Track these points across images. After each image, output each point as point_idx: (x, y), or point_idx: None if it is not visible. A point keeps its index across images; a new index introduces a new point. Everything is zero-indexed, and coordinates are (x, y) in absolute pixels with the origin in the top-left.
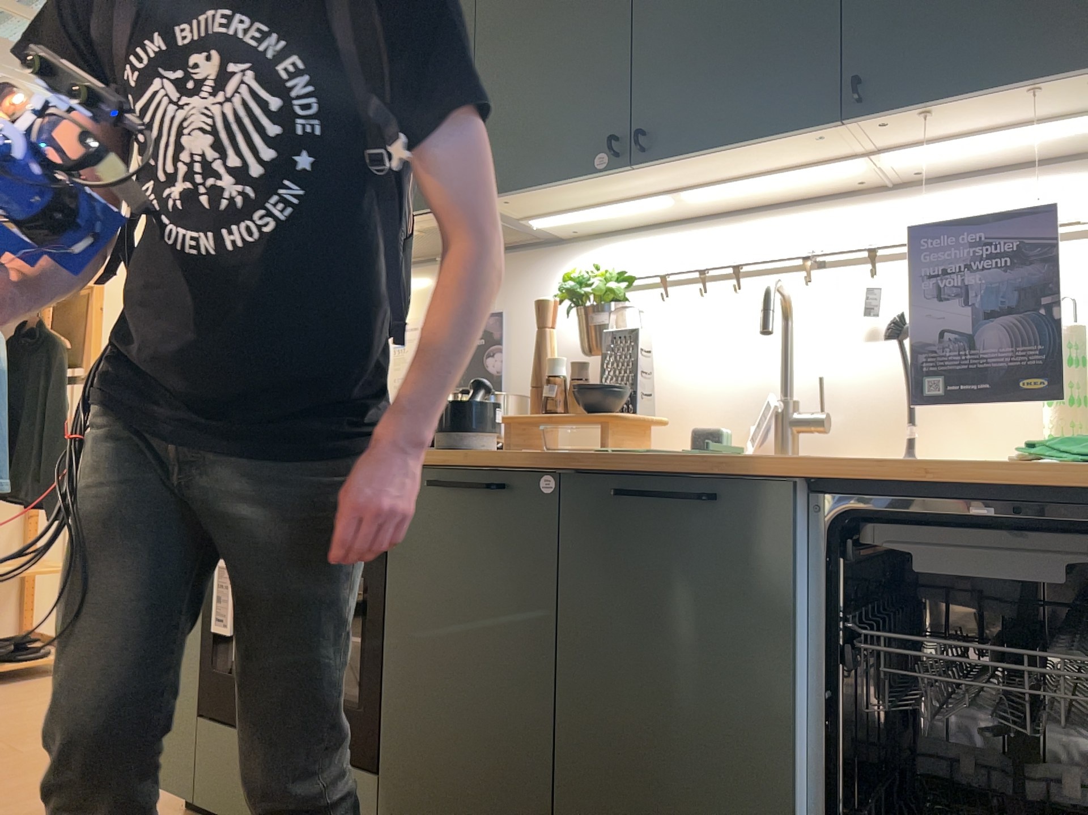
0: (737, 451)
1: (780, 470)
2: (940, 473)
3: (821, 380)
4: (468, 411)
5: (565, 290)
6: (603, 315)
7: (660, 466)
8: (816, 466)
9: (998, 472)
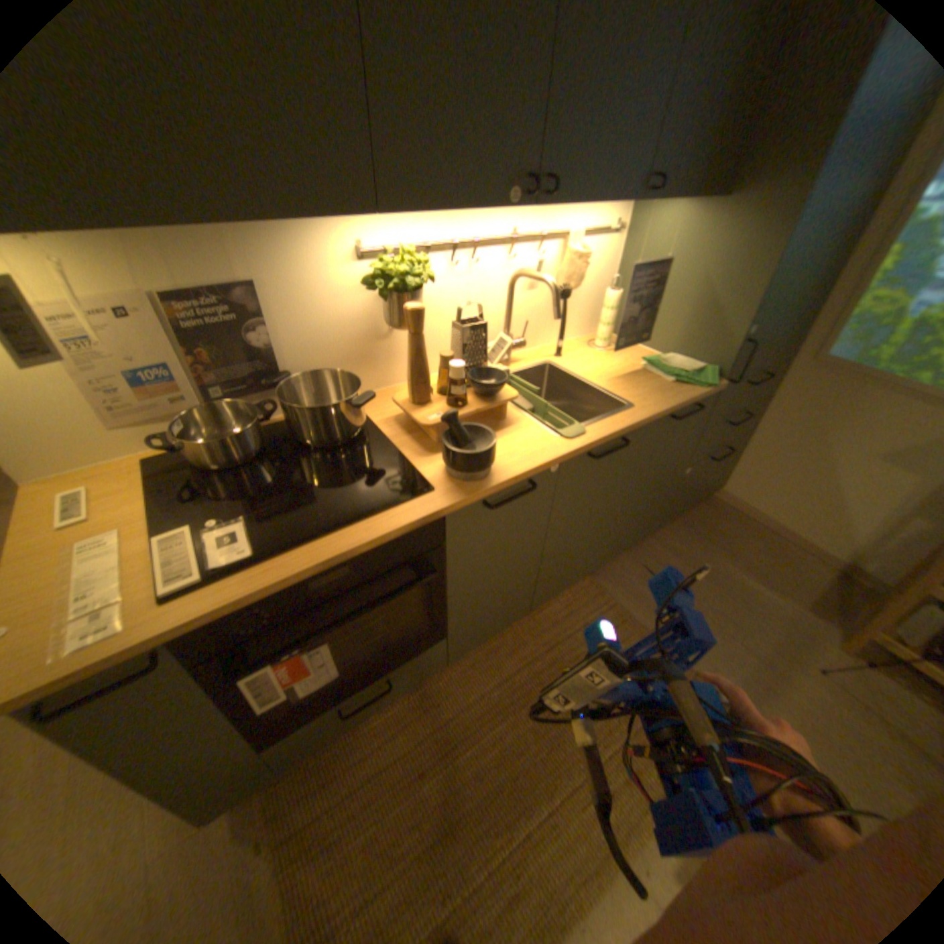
0: (510, 378)
1: (647, 421)
2: (684, 404)
3: (526, 323)
4: (487, 447)
5: (392, 282)
6: (419, 299)
7: (601, 435)
8: (659, 416)
9: (687, 395)
